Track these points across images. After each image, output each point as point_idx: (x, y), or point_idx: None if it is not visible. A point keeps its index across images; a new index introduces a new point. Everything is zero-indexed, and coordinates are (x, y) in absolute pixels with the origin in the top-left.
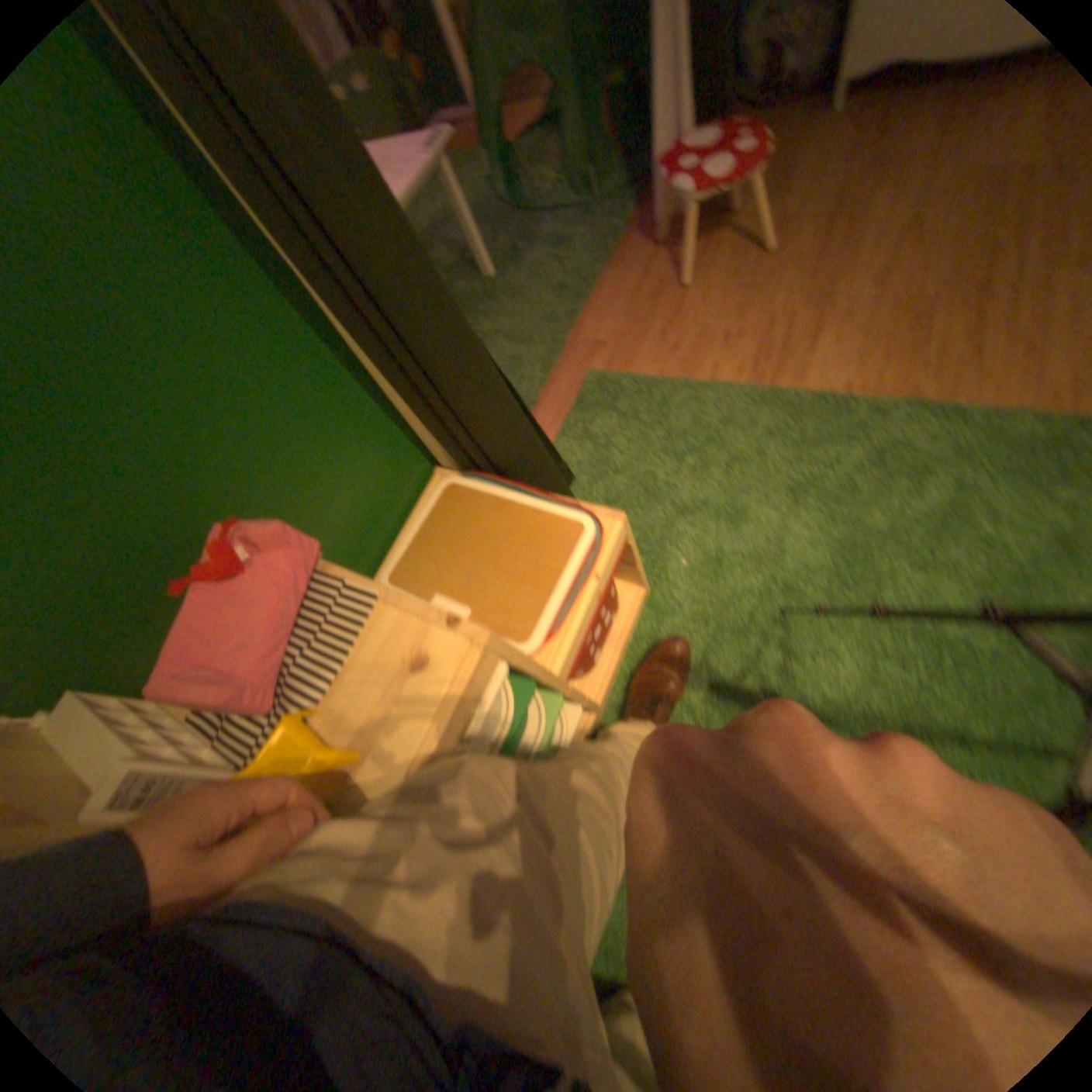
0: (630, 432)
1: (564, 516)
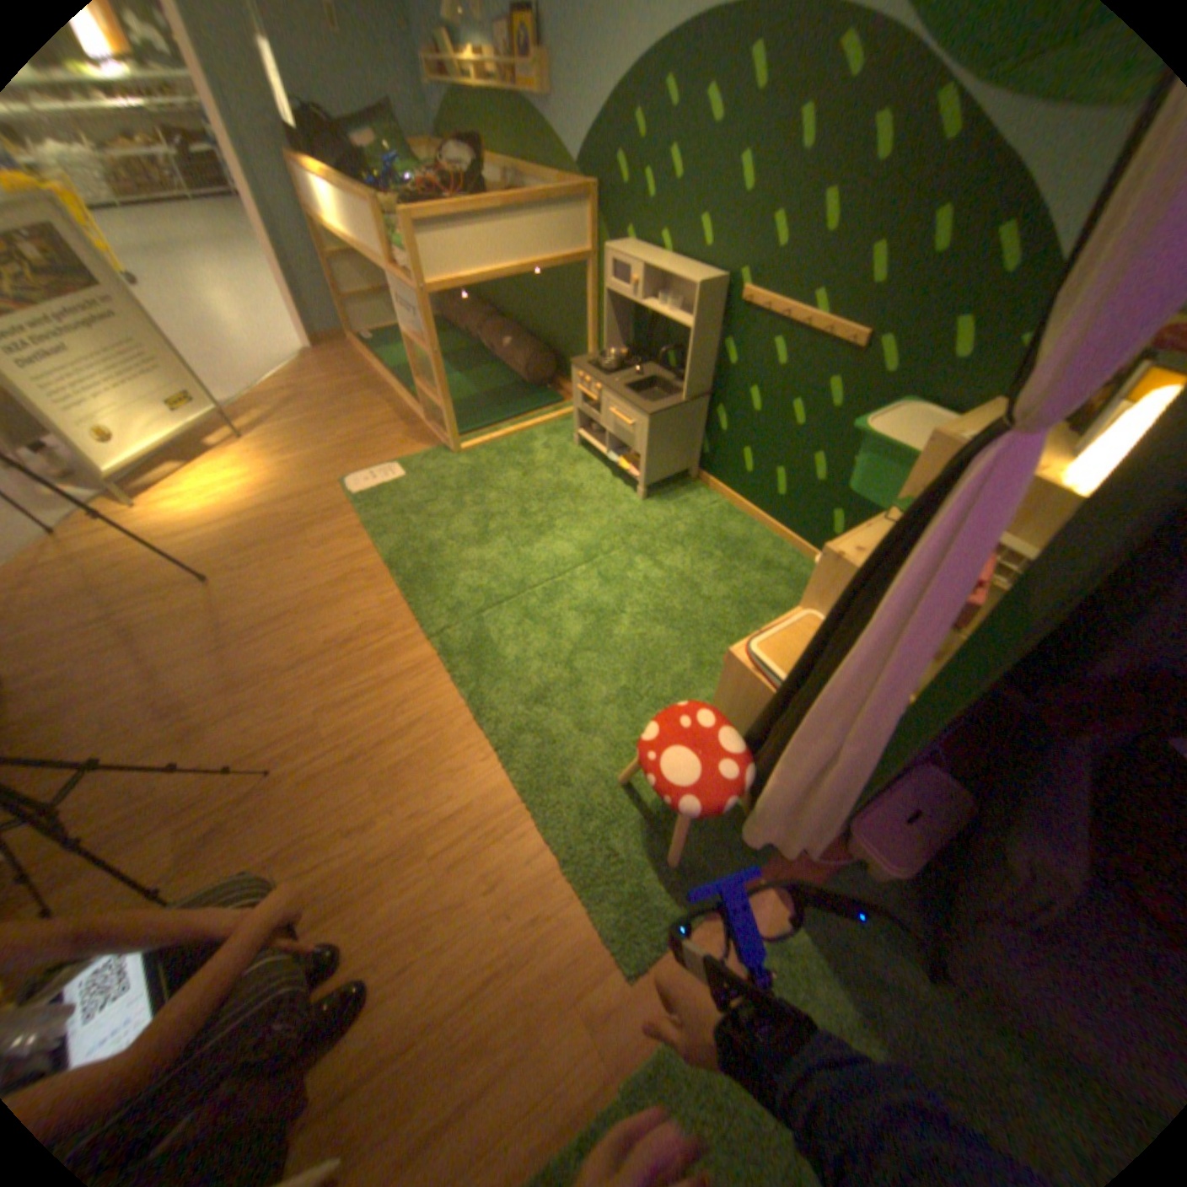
0: (641, 846)
1: (762, 657)
